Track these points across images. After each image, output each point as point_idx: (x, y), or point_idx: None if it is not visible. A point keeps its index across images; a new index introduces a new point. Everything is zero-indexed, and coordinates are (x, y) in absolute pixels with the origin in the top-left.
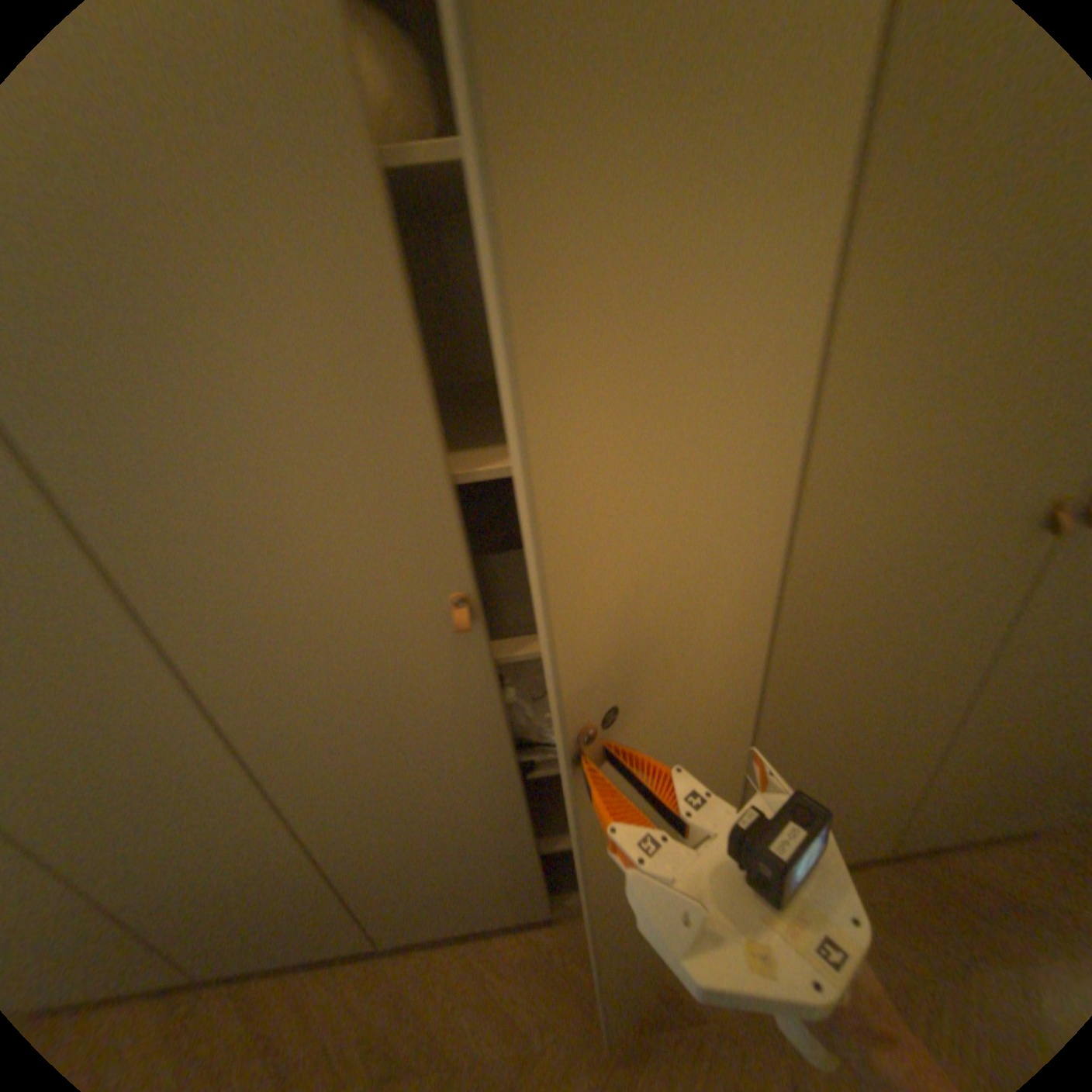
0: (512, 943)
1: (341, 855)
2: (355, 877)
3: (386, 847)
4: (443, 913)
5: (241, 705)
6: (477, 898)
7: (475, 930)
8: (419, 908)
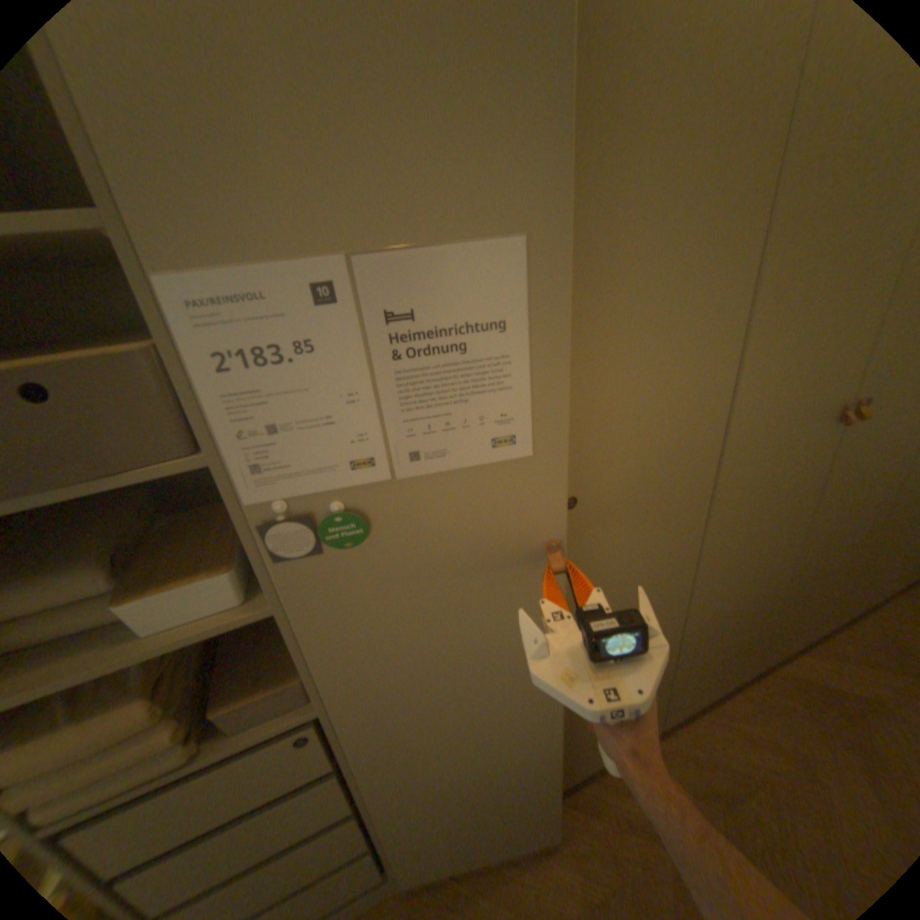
0: (735, 702)
1: (700, 628)
2: (696, 649)
3: (724, 616)
4: (716, 679)
5: (732, 492)
6: (738, 659)
7: (712, 700)
8: (708, 676)
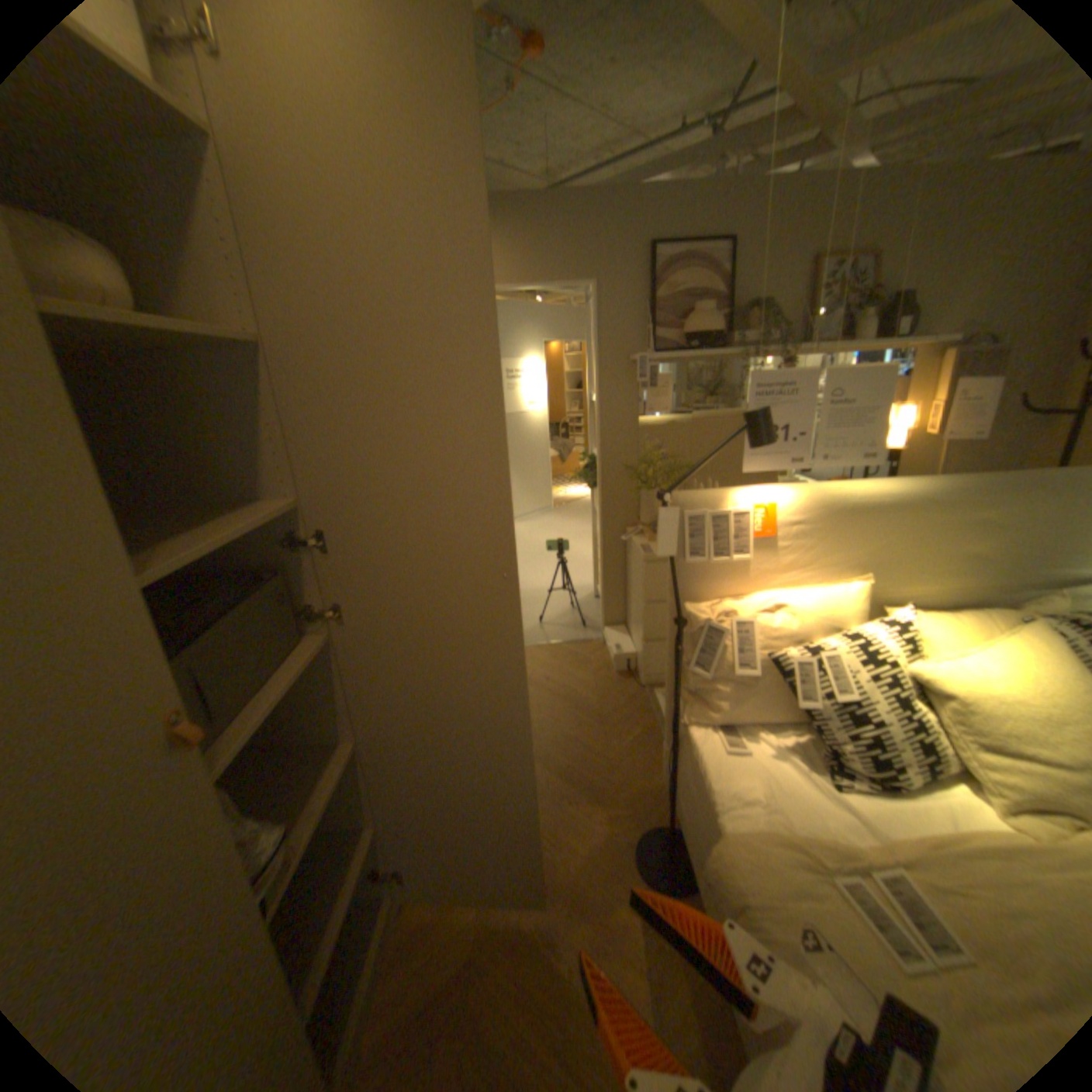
0: None
1: None
2: None
3: None
4: None
5: None
6: None
7: None
8: None
